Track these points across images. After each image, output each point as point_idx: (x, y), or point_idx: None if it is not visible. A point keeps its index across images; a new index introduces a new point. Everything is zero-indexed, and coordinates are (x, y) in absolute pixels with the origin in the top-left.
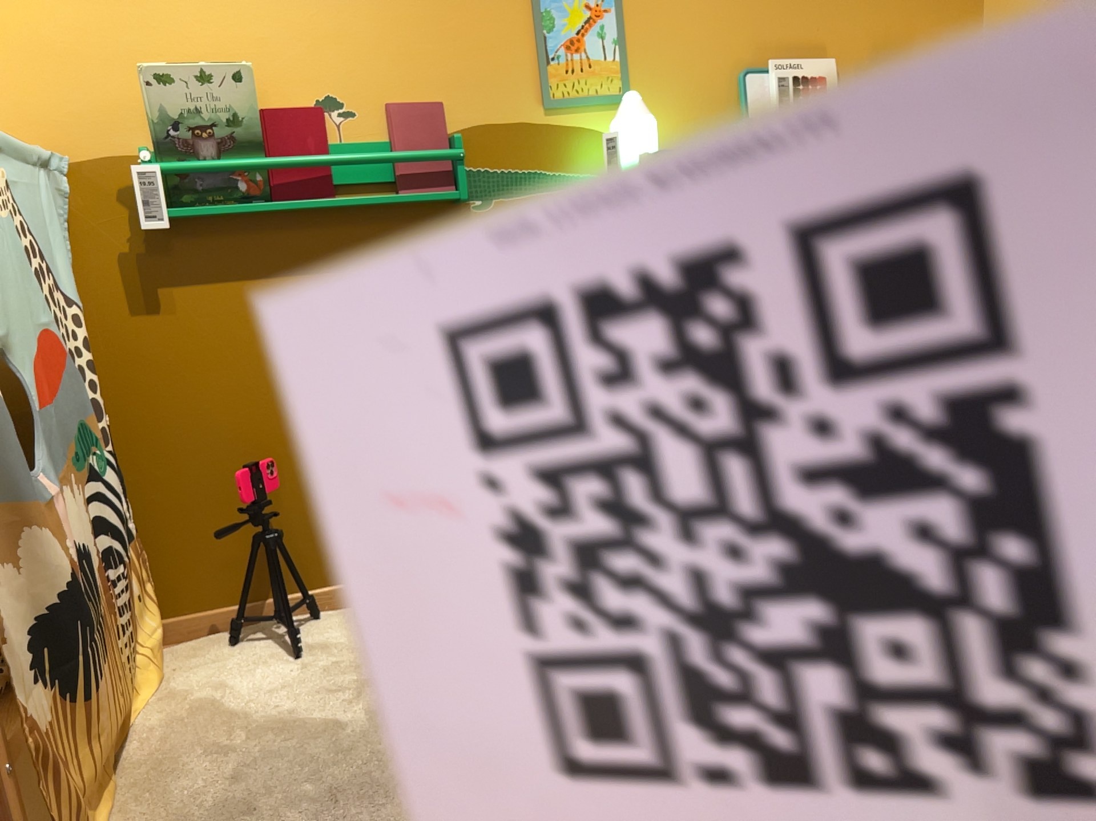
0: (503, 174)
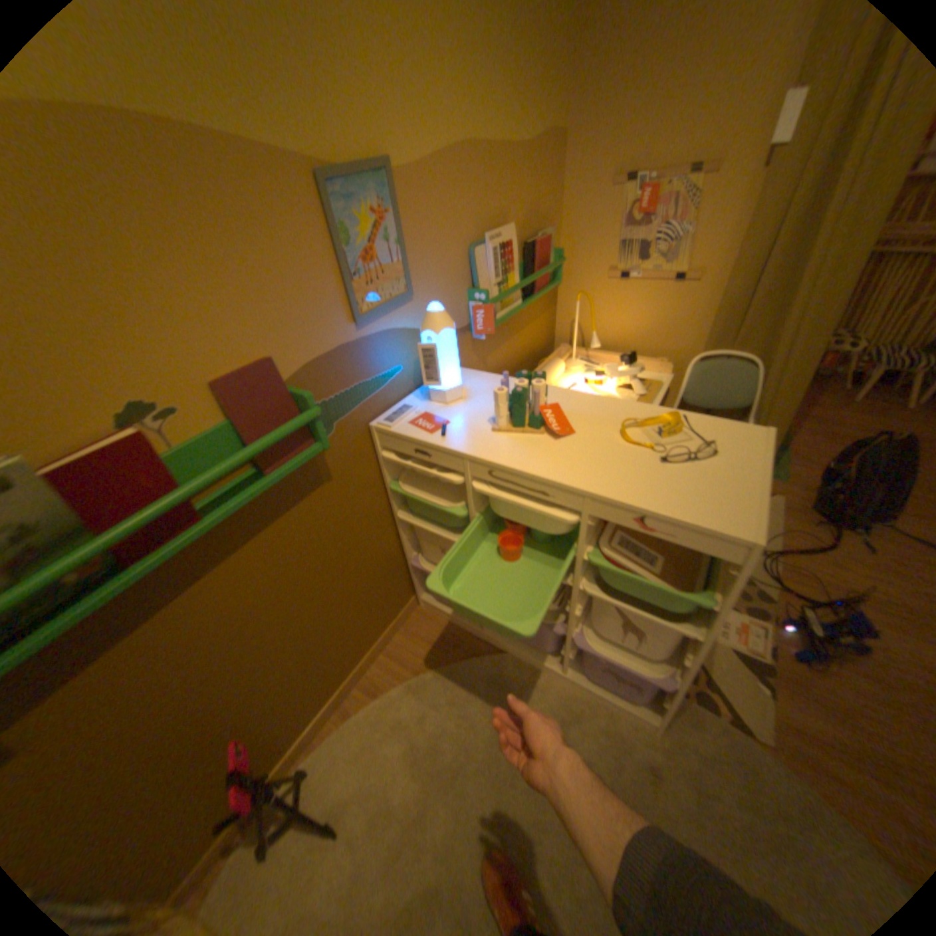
0: (338, 399)
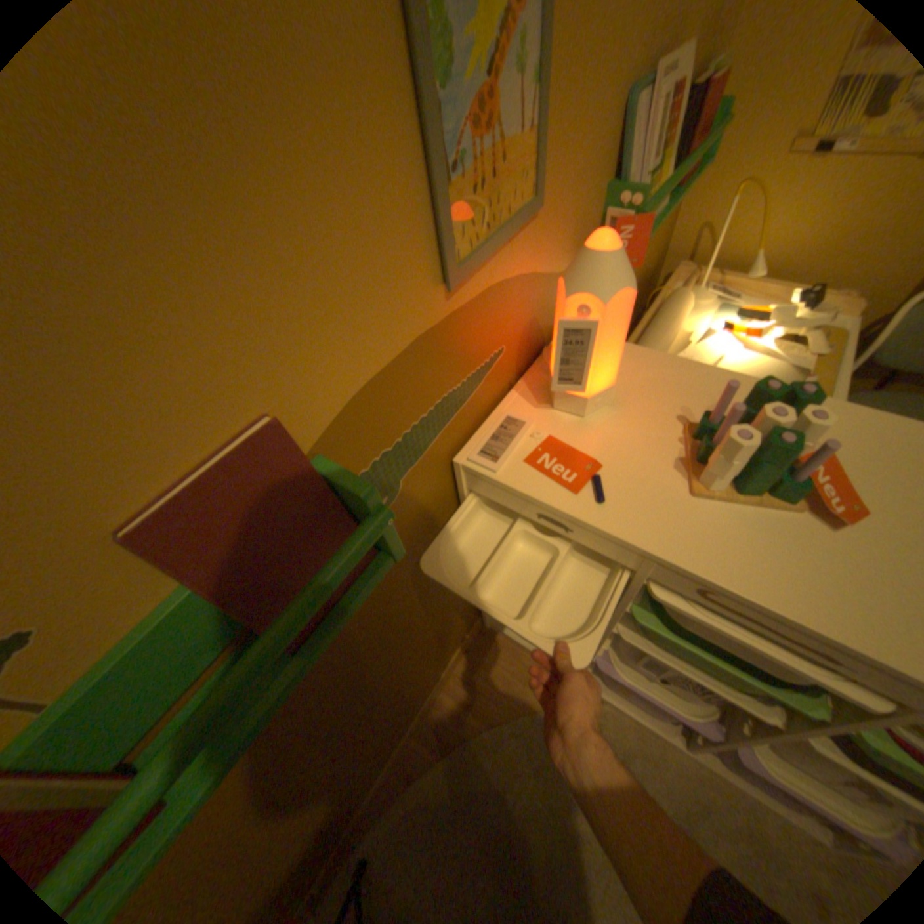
0: (408, 438)
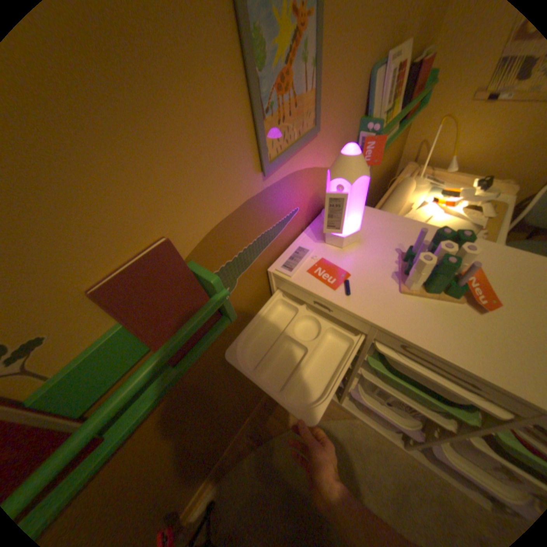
0: (241, 255)
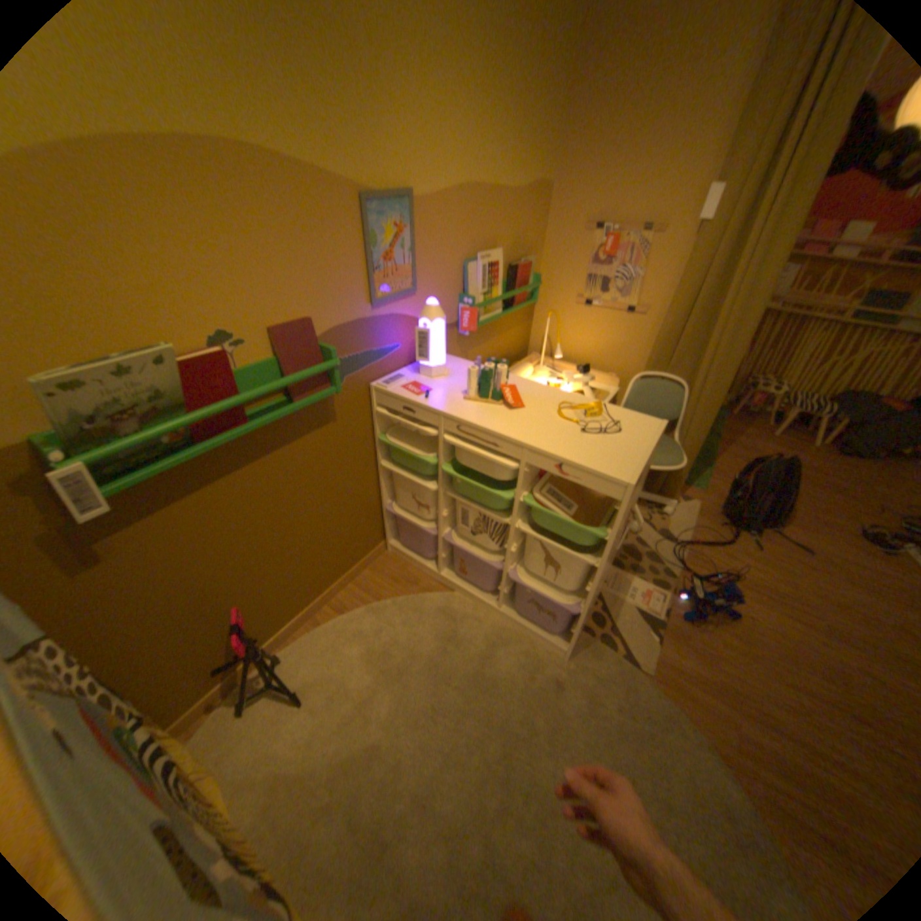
0: (350, 360)
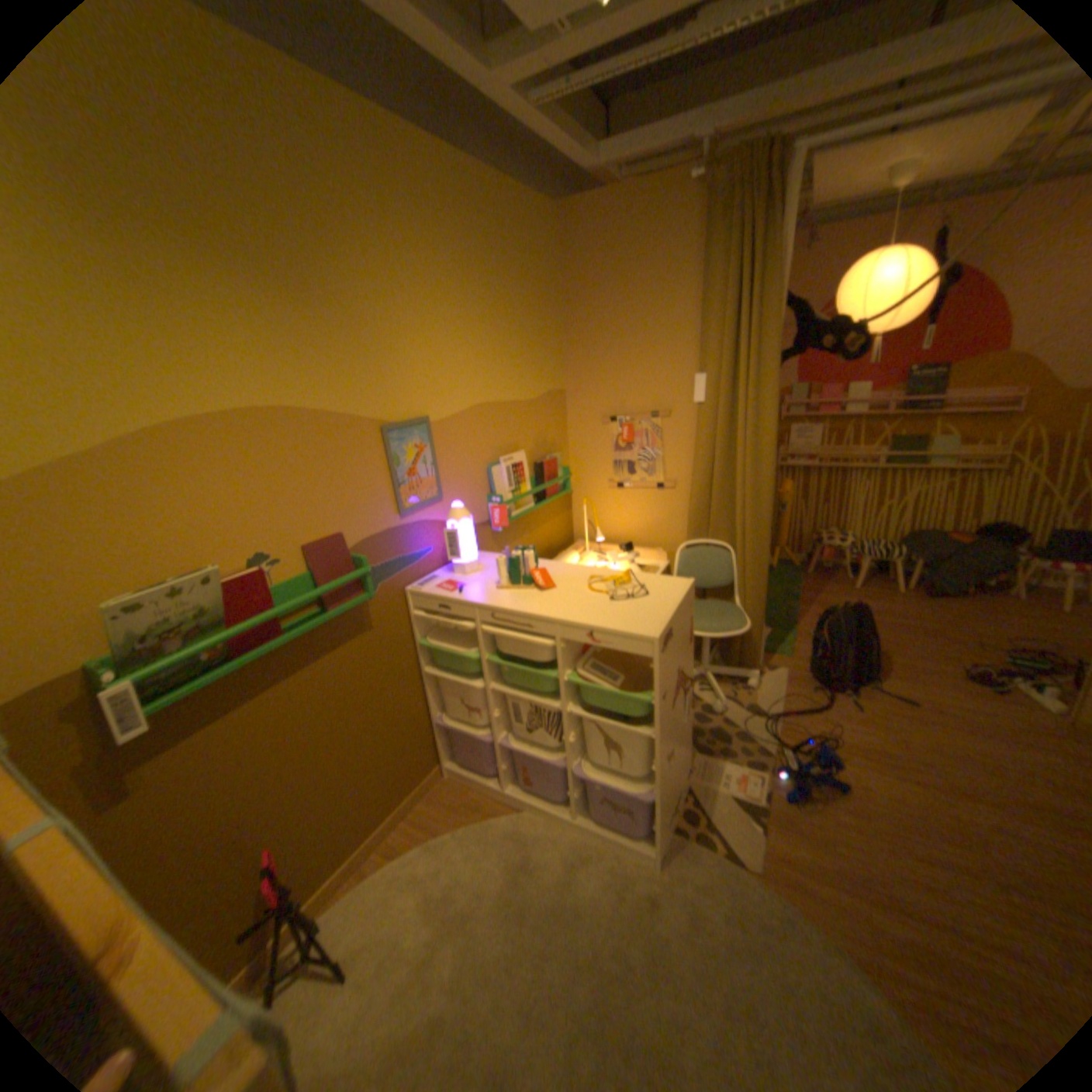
0: (382, 568)
